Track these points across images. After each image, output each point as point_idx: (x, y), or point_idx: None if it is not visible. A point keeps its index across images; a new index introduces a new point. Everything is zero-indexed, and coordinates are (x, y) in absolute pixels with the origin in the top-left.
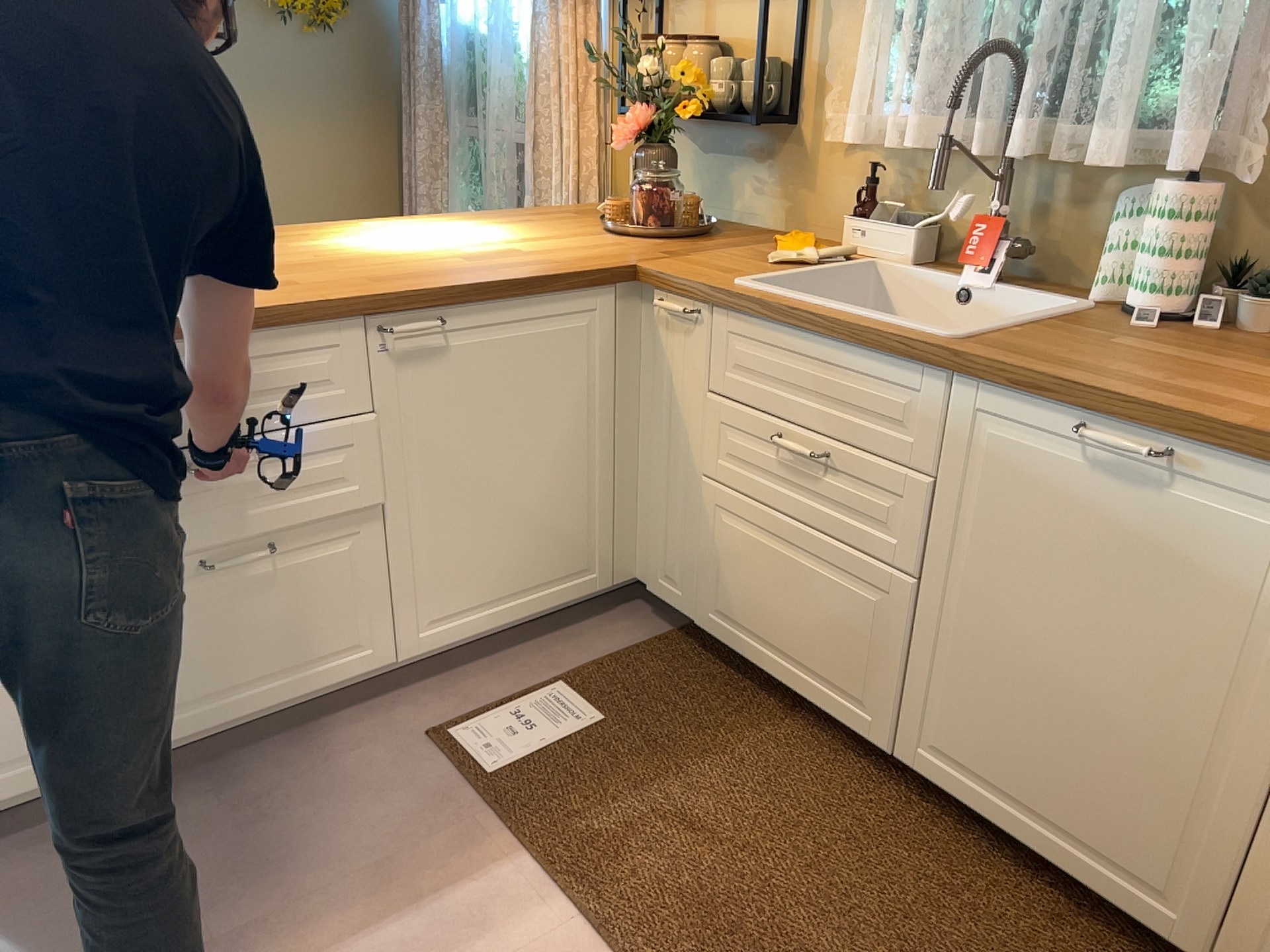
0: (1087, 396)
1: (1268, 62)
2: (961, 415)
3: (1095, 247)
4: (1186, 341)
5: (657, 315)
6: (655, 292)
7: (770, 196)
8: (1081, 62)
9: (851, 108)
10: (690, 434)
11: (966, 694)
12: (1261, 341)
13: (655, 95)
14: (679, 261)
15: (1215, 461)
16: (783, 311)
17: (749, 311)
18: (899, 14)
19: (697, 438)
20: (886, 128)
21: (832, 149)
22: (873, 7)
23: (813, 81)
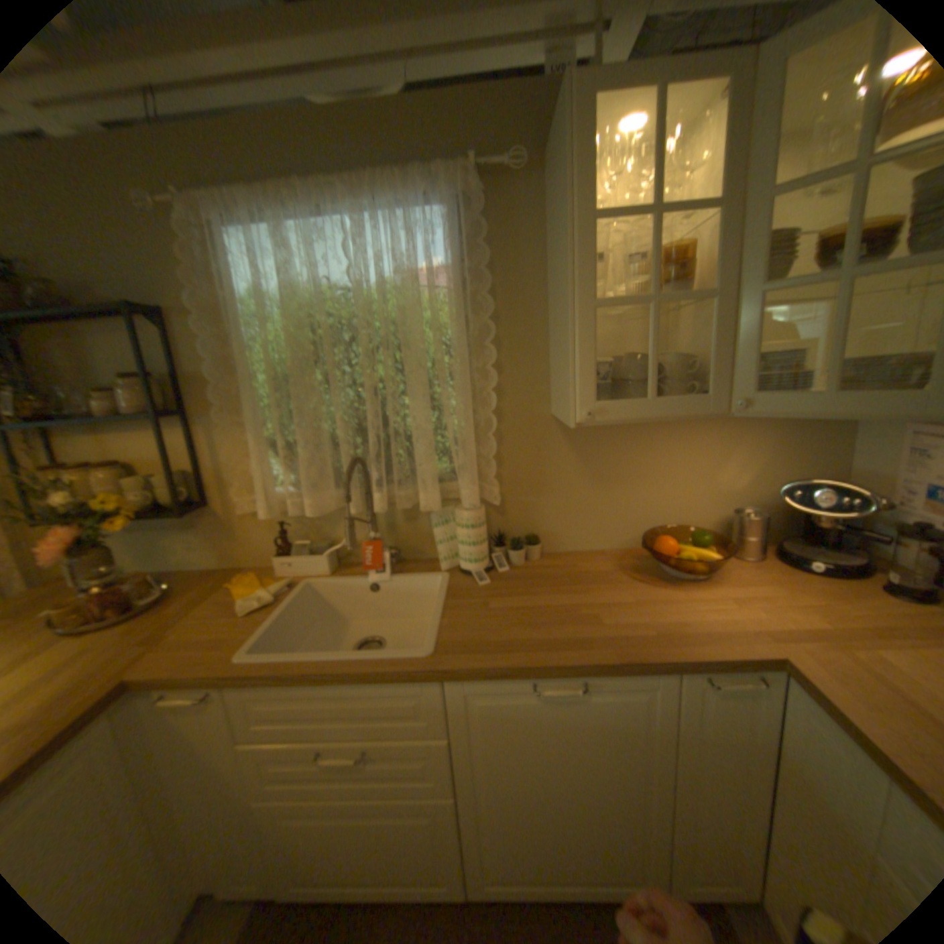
0: (535, 672)
1: (482, 447)
2: (455, 701)
3: (426, 537)
4: (510, 585)
5: (158, 708)
6: (147, 690)
7: (199, 548)
8: (399, 457)
9: (257, 495)
10: (224, 780)
11: (505, 846)
12: (528, 568)
13: (70, 512)
14: (161, 653)
15: (608, 681)
16: (293, 679)
17: (260, 686)
18: (268, 436)
19: (233, 780)
20: (281, 499)
21: (242, 514)
22: (253, 437)
23: (211, 476)
